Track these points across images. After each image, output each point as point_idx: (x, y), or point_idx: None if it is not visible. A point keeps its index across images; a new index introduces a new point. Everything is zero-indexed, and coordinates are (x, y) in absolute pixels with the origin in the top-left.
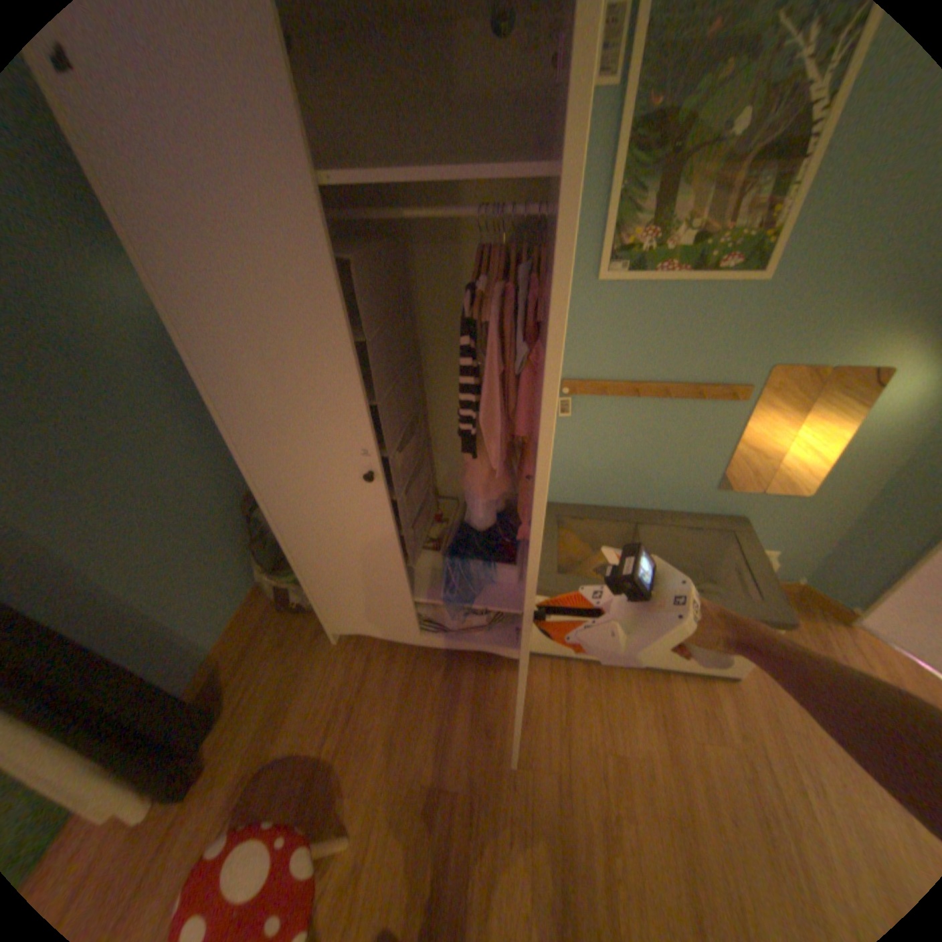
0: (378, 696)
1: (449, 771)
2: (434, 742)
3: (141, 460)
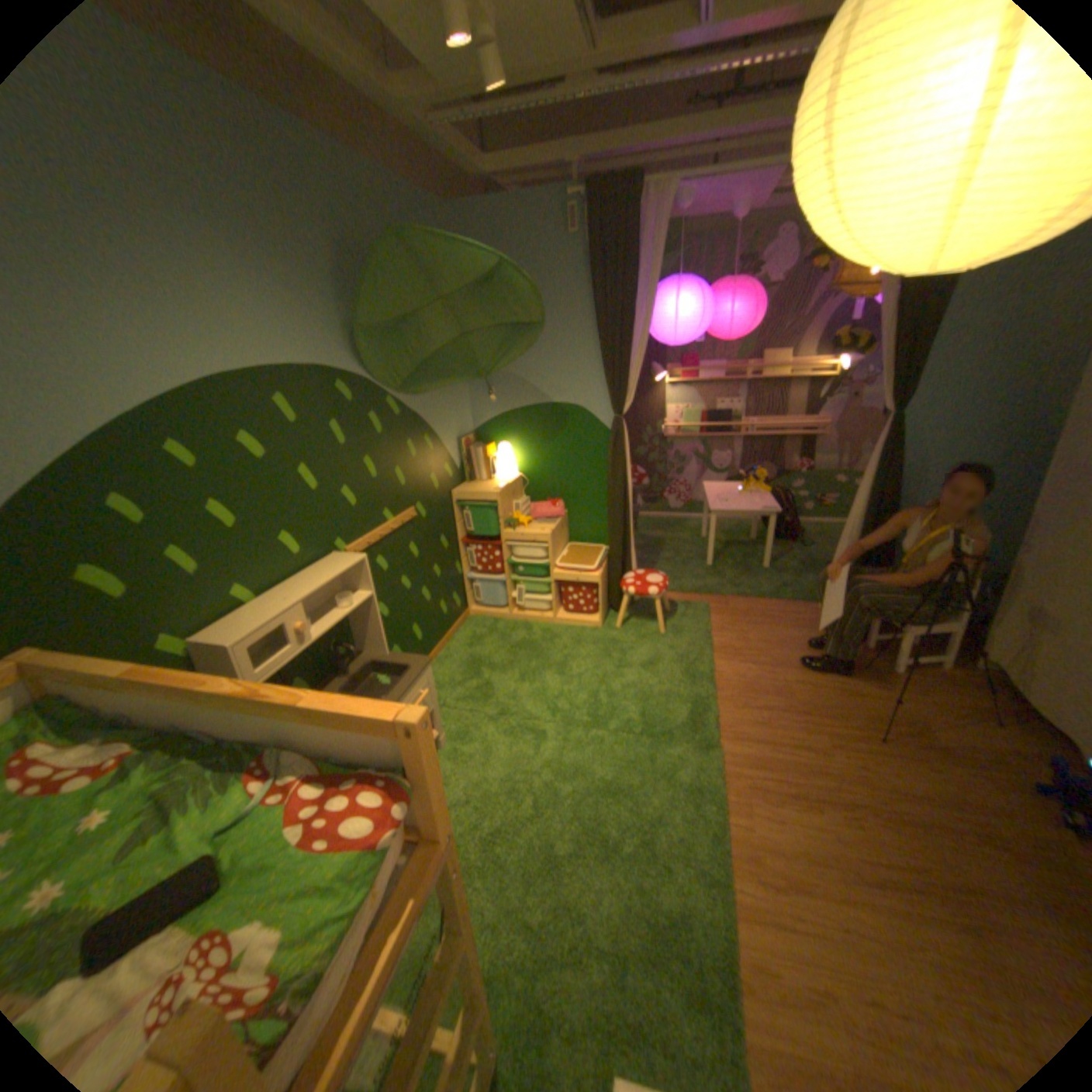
0: (962, 696)
1: (948, 737)
2: (960, 729)
3: (1000, 488)
